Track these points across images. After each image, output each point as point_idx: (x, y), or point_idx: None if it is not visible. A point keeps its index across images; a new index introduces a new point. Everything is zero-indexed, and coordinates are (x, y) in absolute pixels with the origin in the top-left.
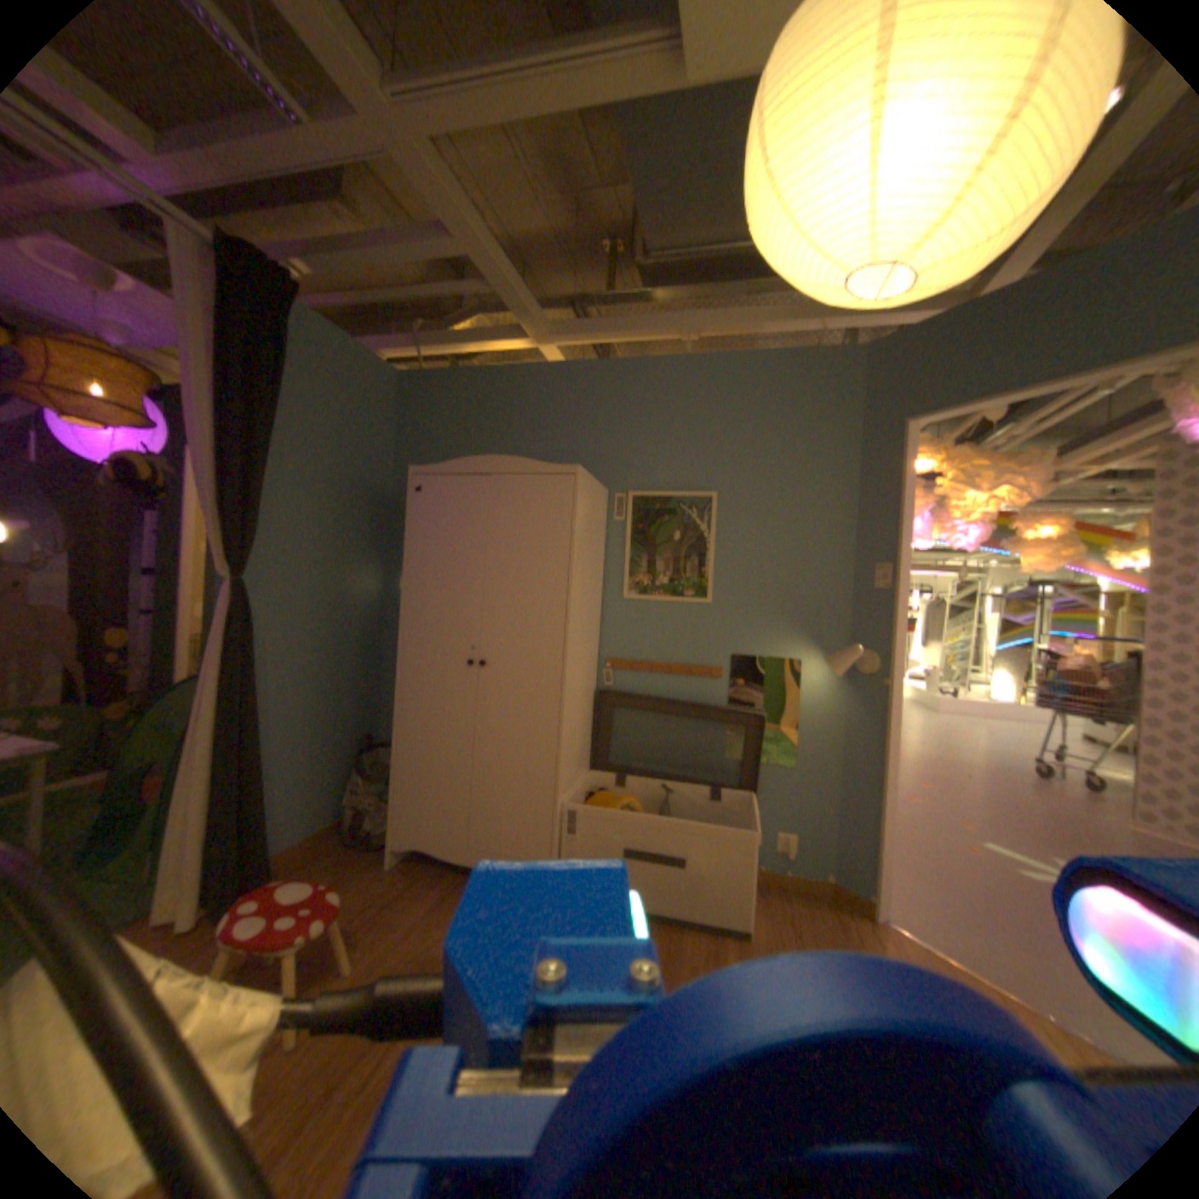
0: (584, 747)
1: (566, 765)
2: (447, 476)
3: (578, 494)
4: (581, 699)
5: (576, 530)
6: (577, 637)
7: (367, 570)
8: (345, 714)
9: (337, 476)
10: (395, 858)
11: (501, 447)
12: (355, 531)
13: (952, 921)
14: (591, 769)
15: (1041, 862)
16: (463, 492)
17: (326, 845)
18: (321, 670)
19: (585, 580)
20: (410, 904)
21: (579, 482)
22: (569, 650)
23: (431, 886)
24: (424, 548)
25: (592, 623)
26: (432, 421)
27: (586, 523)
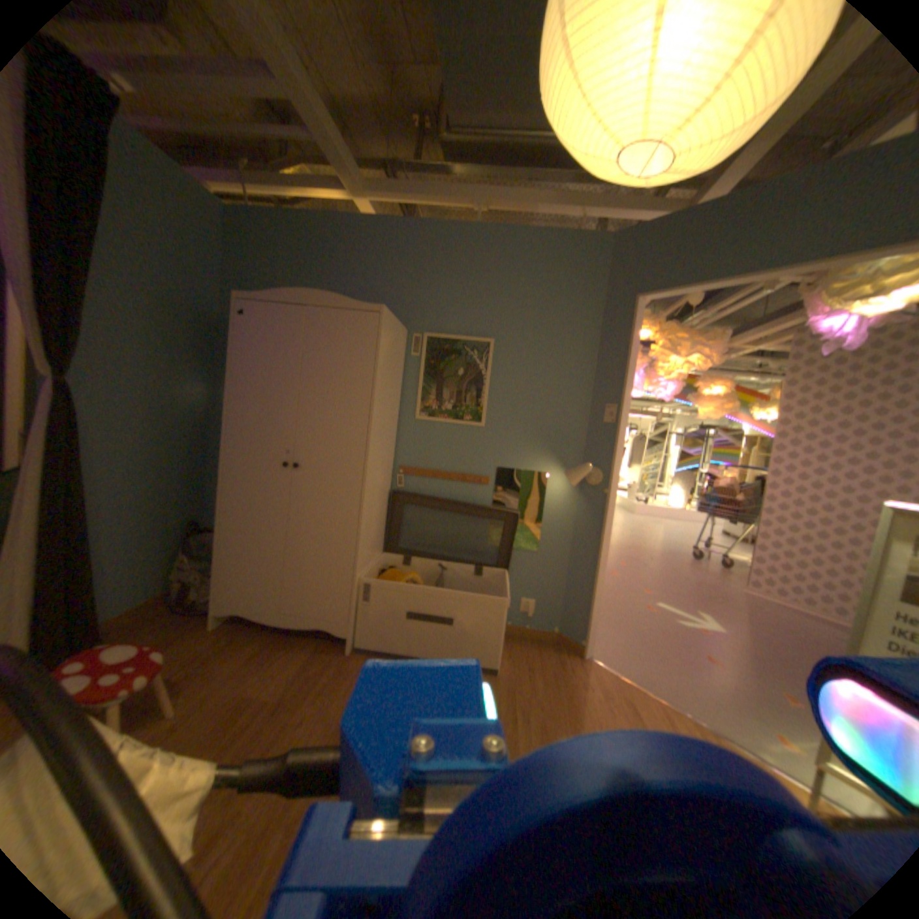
0: (379, 535)
1: (364, 549)
2: (267, 304)
3: (382, 330)
4: (379, 498)
5: (379, 360)
6: (377, 448)
7: (193, 382)
8: (173, 504)
9: (164, 294)
10: (218, 622)
11: (318, 285)
12: (182, 346)
13: (633, 656)
14: (384, 552)
15: (691, 615)
16: (282, 320)
17: (155, 612)
18: (150, 466)
19: (385, 402)
20: (230, 658)
21: (383, 320)
22: (369, 458)
23: (249, 643)
24: (246, 366)
25: (390, 438)
26: (256, 255)
27: (388, 355)
